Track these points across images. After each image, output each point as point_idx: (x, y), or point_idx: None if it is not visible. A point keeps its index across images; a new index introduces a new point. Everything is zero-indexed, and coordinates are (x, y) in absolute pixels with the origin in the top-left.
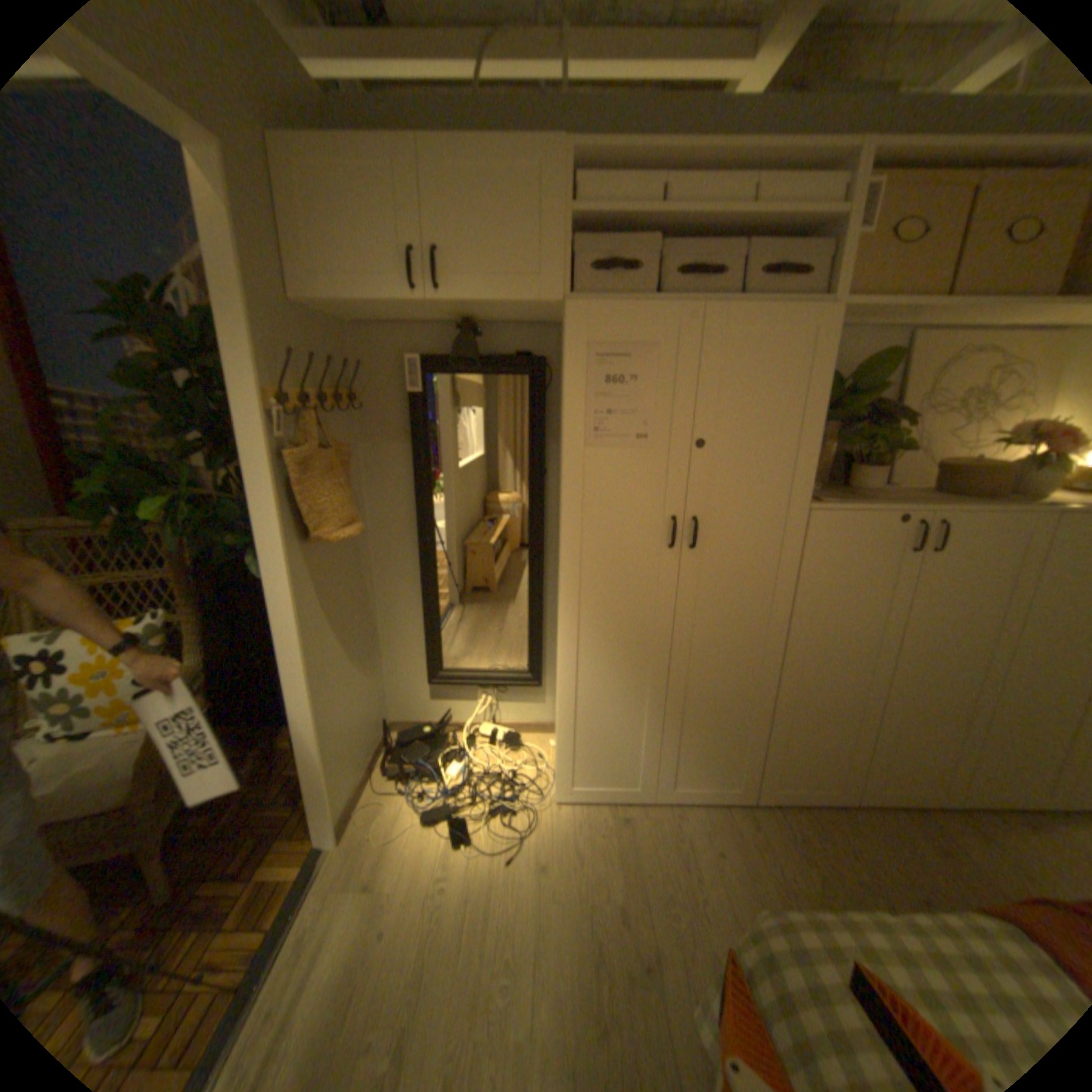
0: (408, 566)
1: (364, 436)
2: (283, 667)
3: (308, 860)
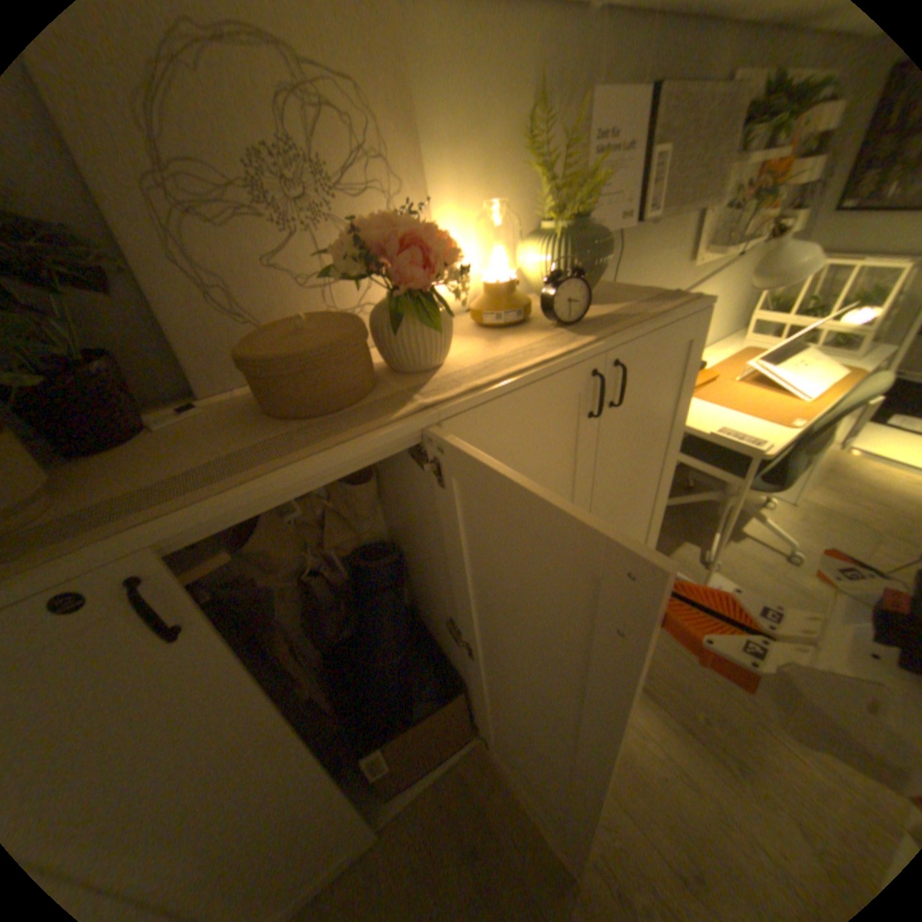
0: None
1: None
2: None
3: None
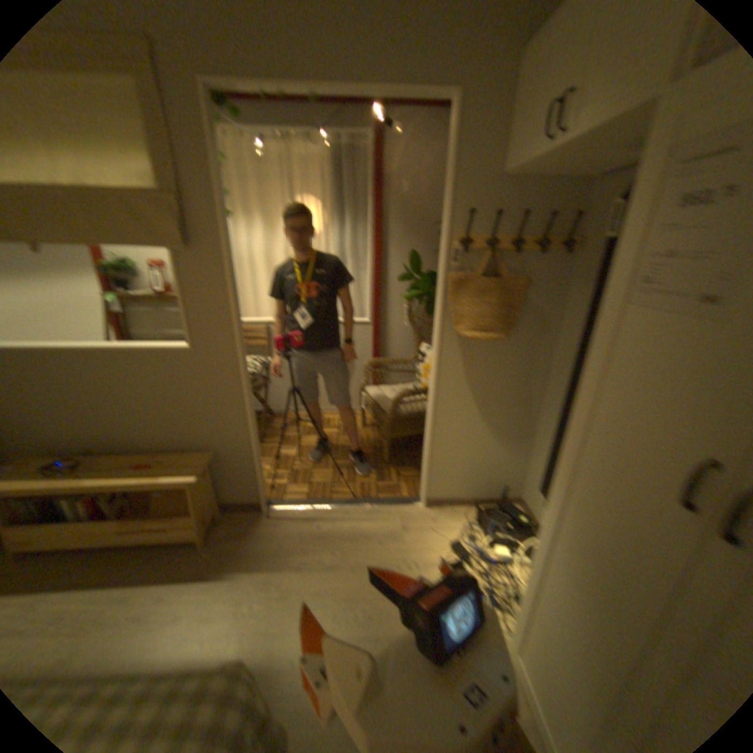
0: (566, 394)
1: (577, 277)
2: (429, 395)
3: (413, 499)
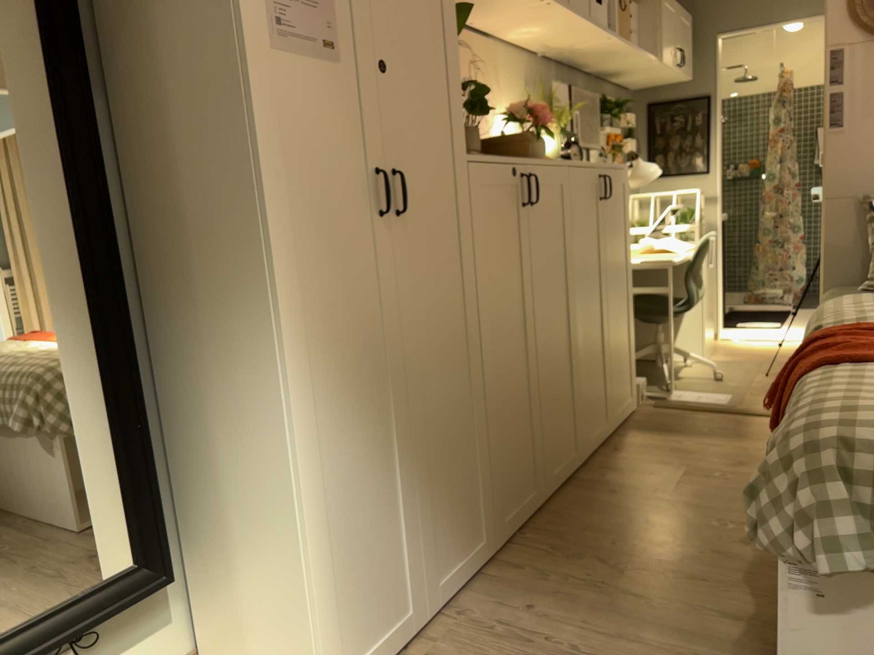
0: None
1: None
2: None
3: None
